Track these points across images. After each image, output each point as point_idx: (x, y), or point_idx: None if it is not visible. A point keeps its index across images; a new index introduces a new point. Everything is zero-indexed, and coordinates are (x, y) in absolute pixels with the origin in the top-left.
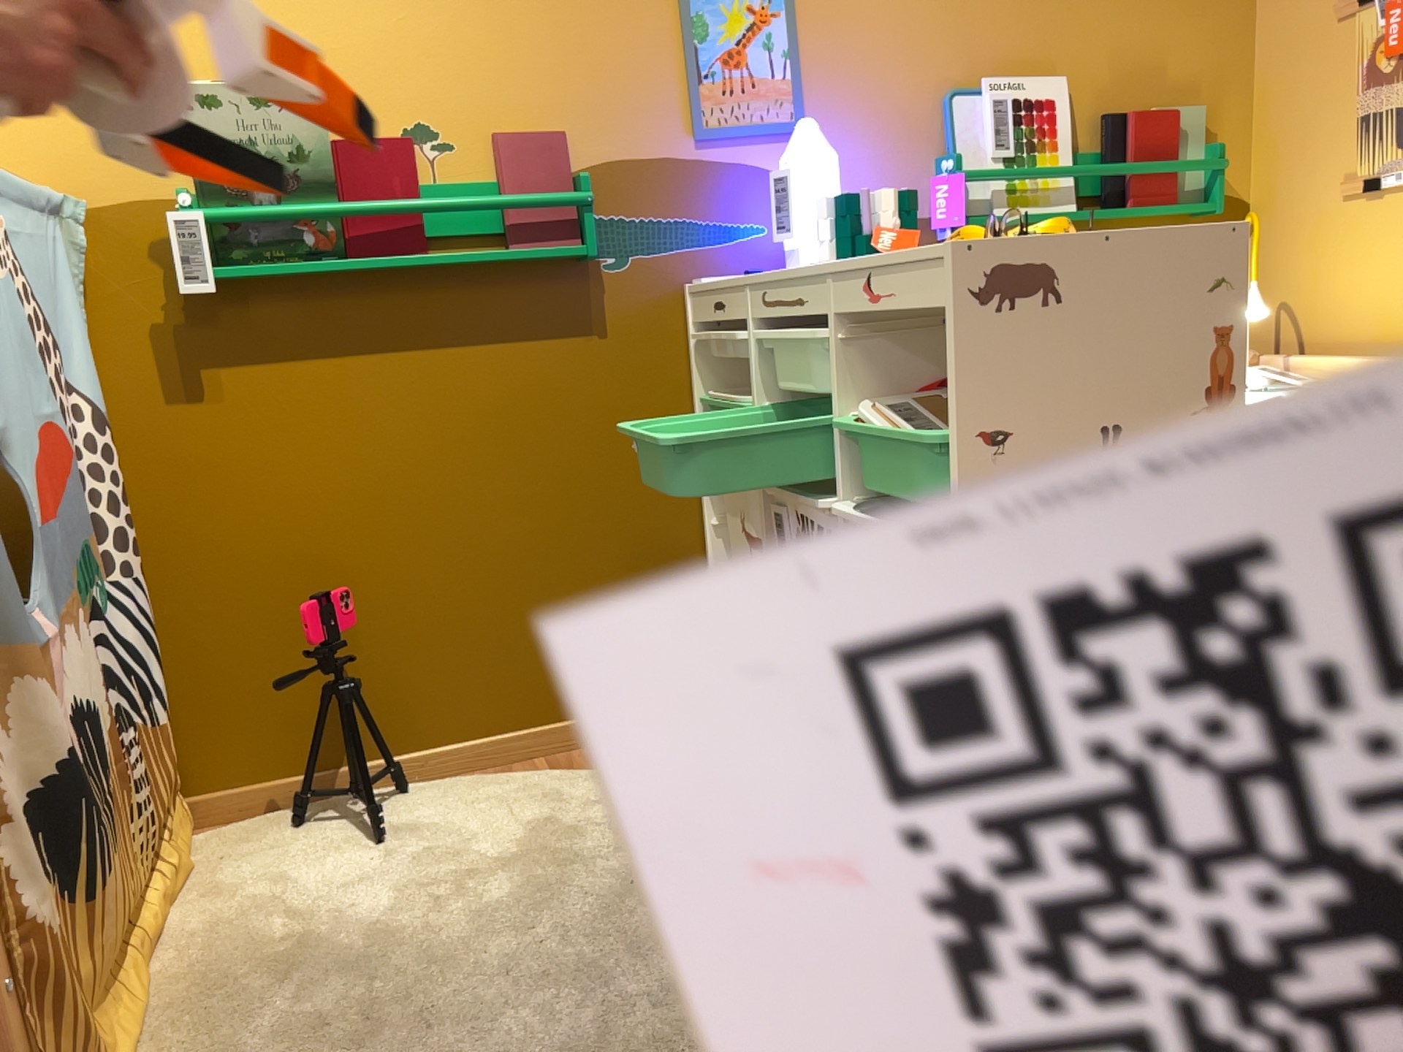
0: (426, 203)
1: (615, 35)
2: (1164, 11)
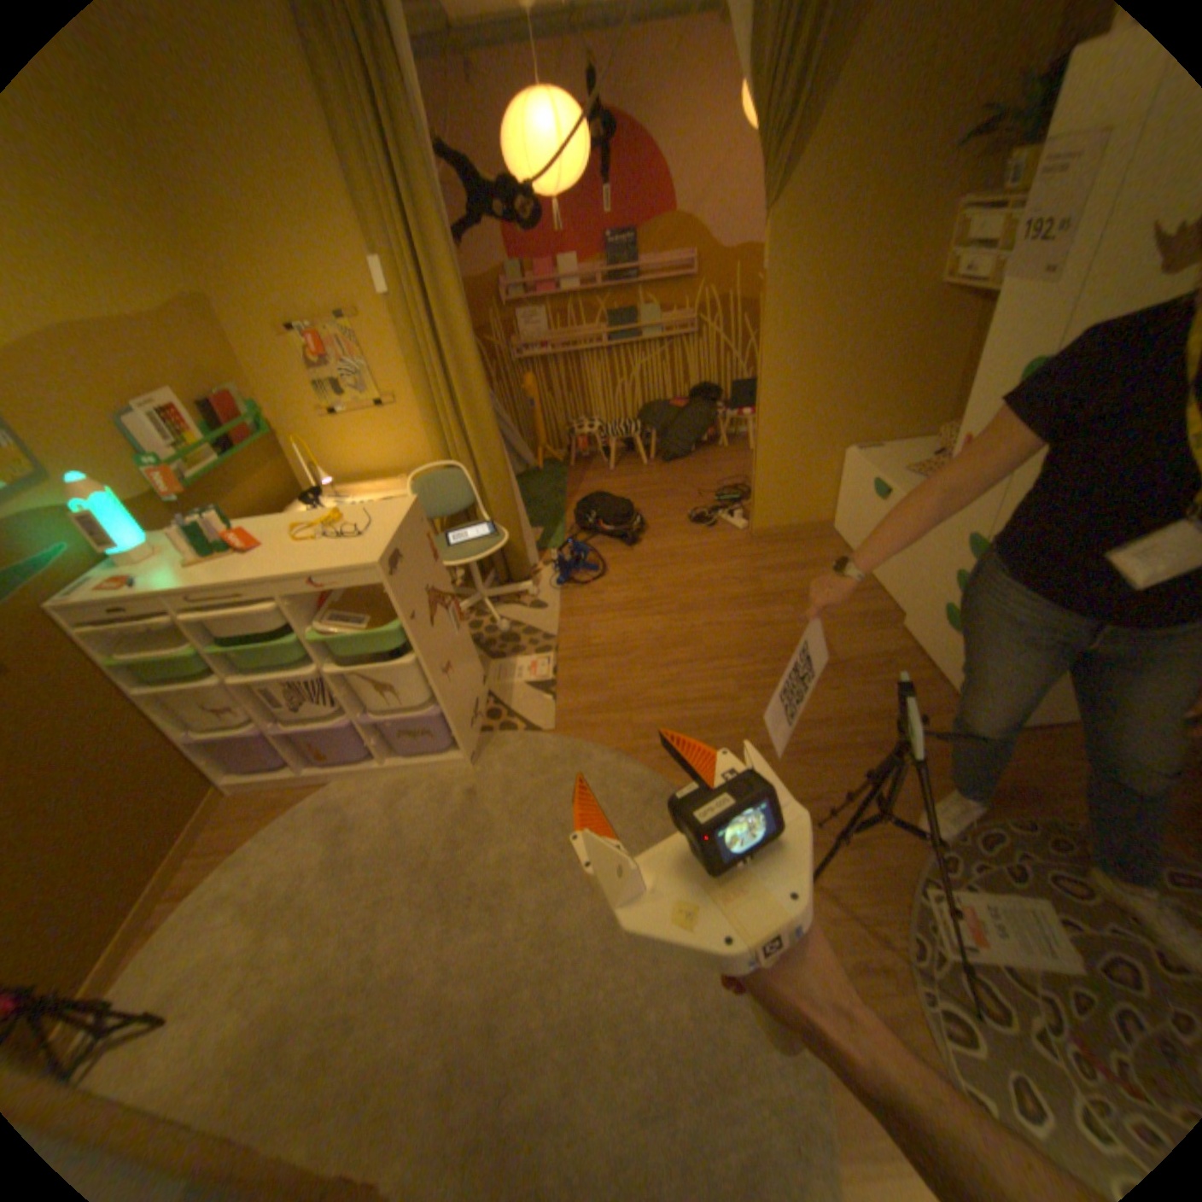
0: None
1: None
2: (186, 335)
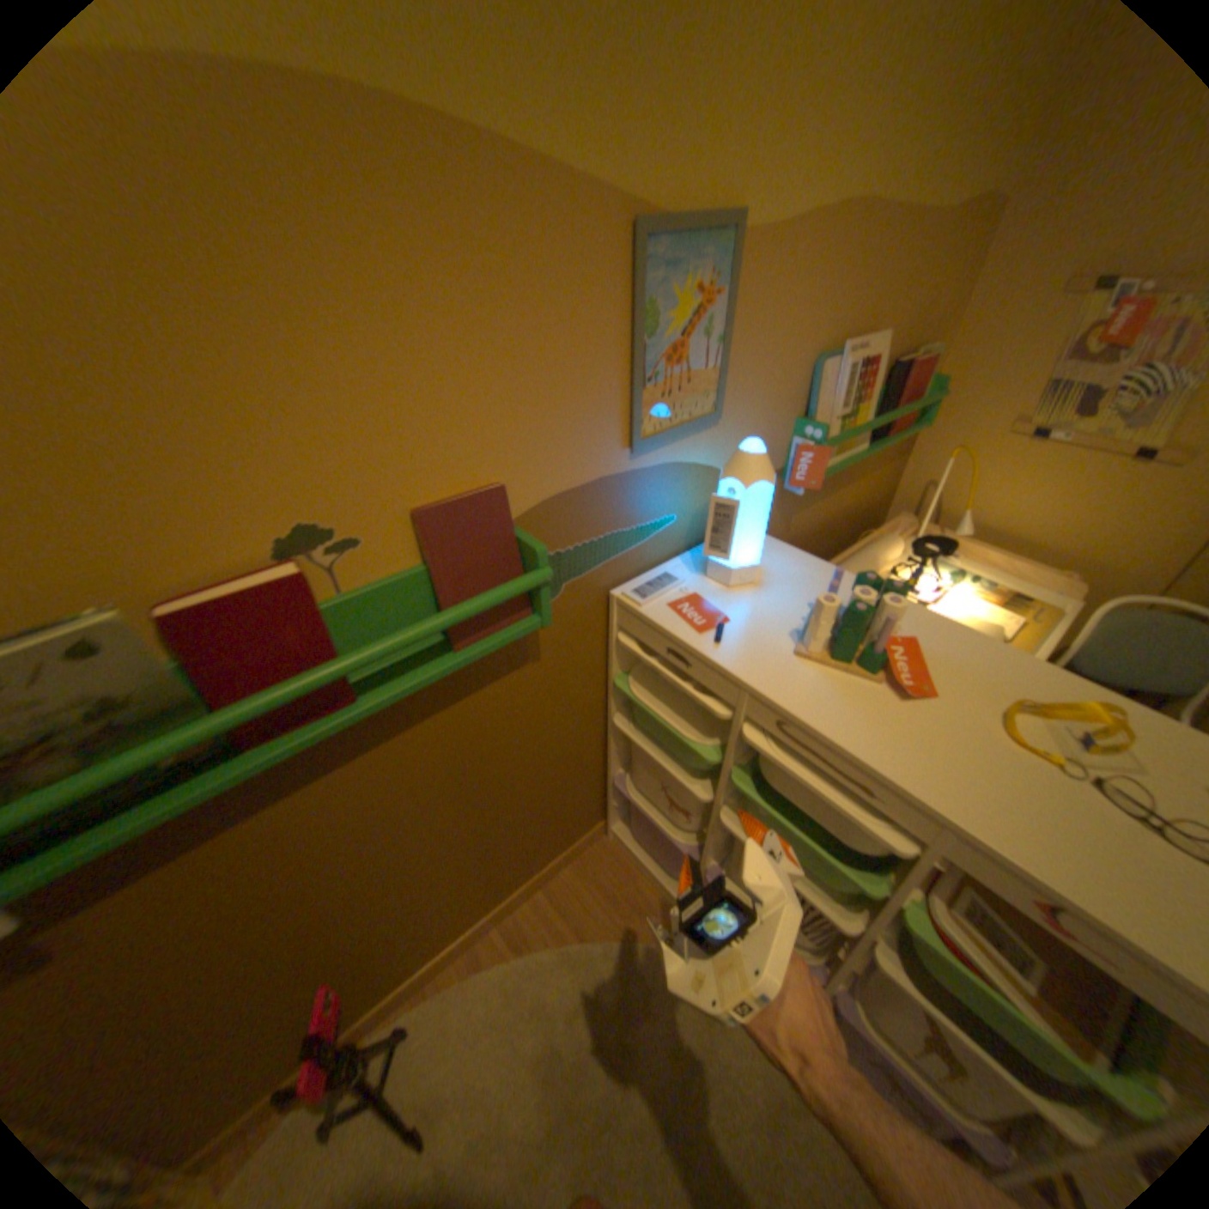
0: (352, 658)
1: (561, 337)
2: (954, 253)
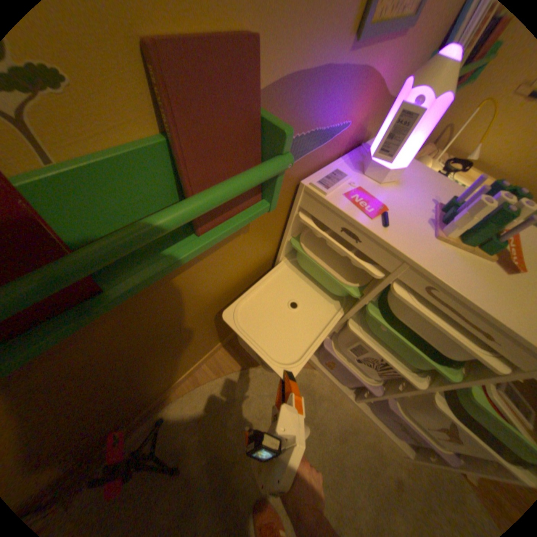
0: (82, 258)
1: None
2: None
